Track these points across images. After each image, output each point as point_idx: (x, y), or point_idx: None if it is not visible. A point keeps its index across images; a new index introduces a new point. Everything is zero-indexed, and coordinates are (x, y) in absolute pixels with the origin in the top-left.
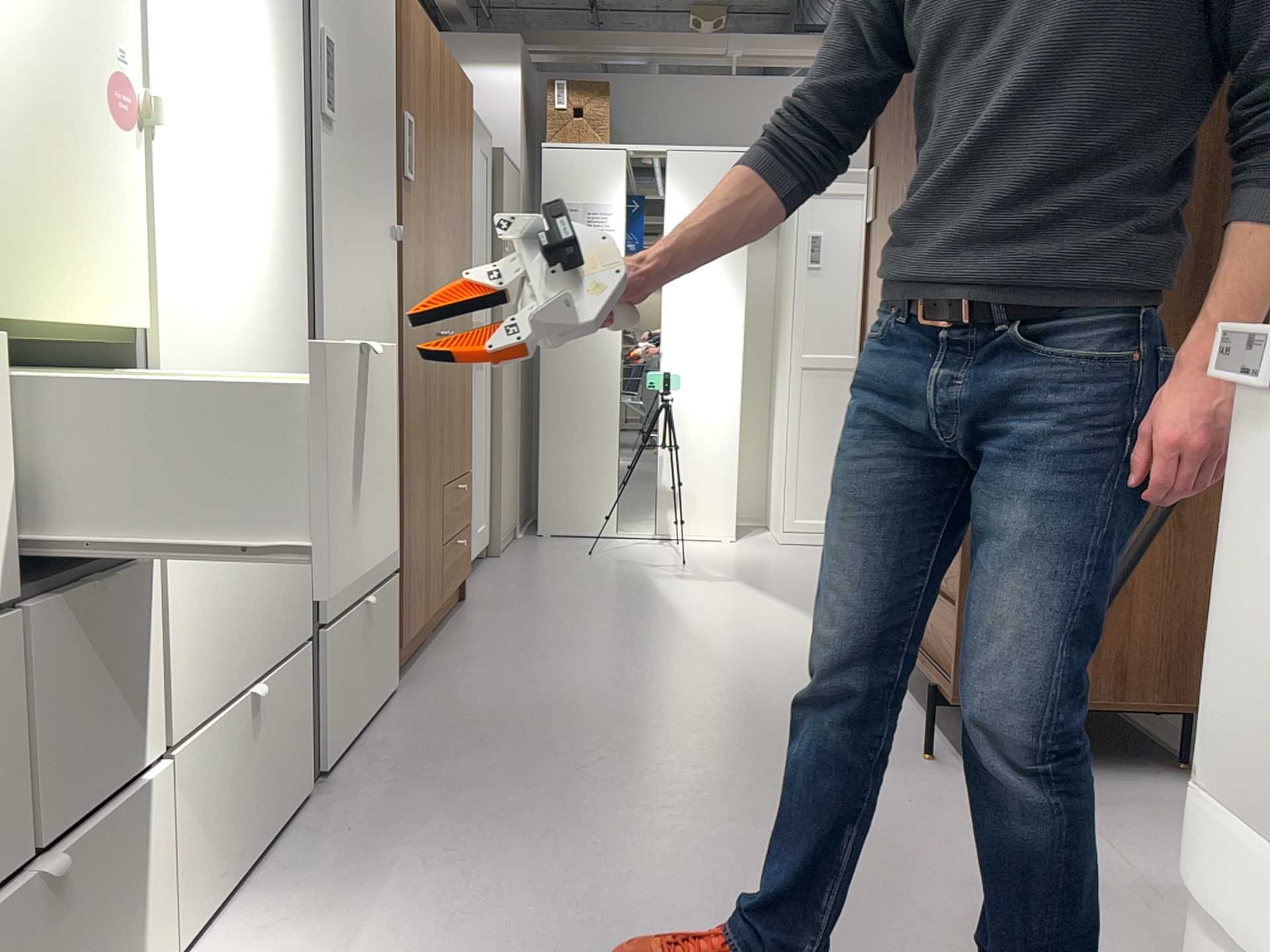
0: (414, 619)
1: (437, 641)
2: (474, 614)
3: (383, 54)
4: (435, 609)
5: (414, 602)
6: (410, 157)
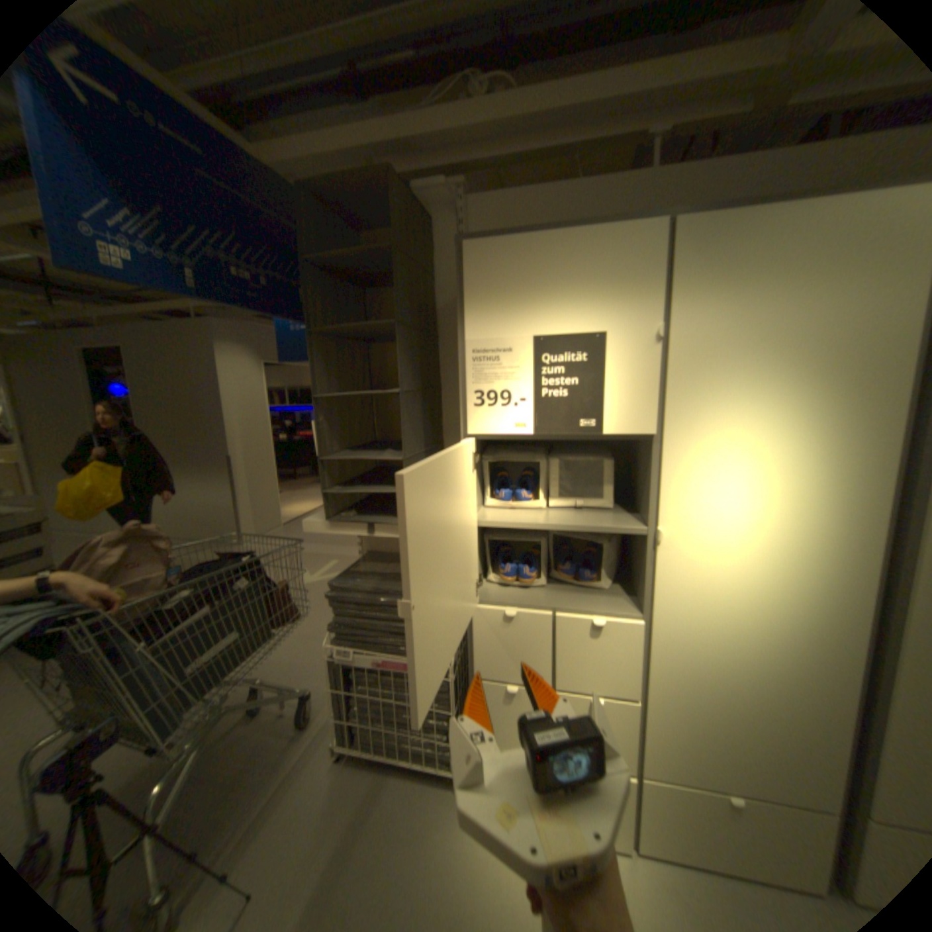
0: None
1: None
2: None
3: None
4: None
5: None
6: None
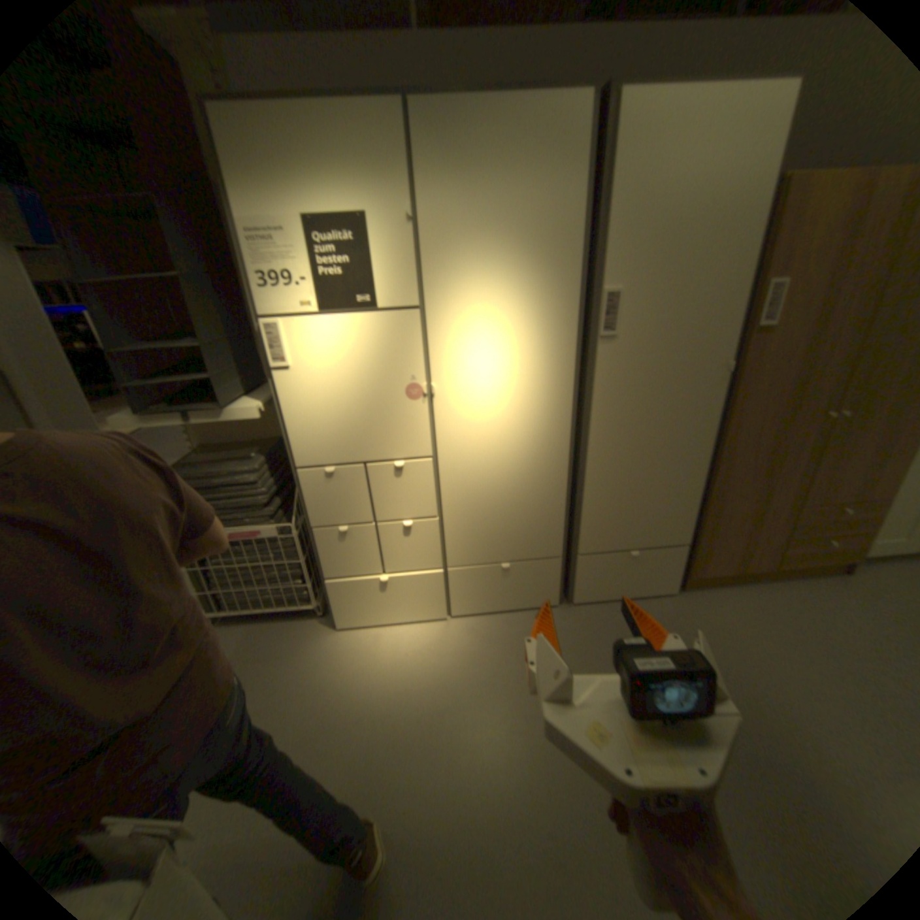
0: (718, 570)
1: (765, 587)
2: (835, 588)
3: (732, 253)
4: (763, 571)
5: (720, 562)
6: (775, 308)
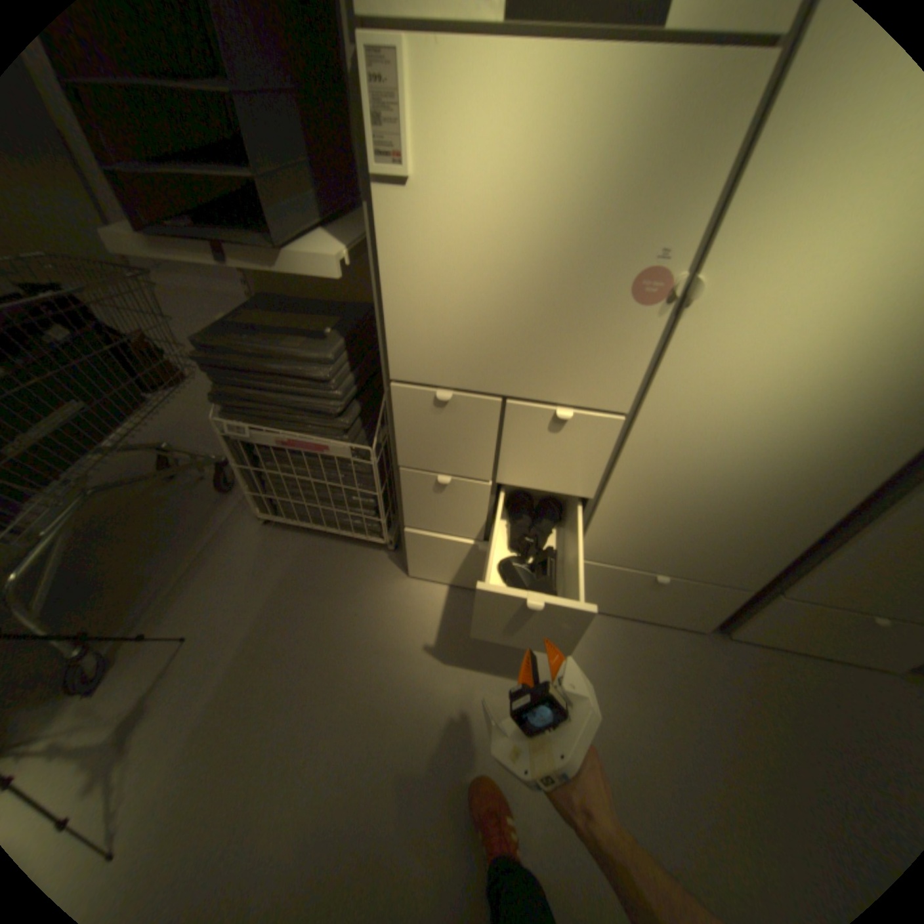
0: None
1: None
2: None
3: None
4: None
5: None
6: None
